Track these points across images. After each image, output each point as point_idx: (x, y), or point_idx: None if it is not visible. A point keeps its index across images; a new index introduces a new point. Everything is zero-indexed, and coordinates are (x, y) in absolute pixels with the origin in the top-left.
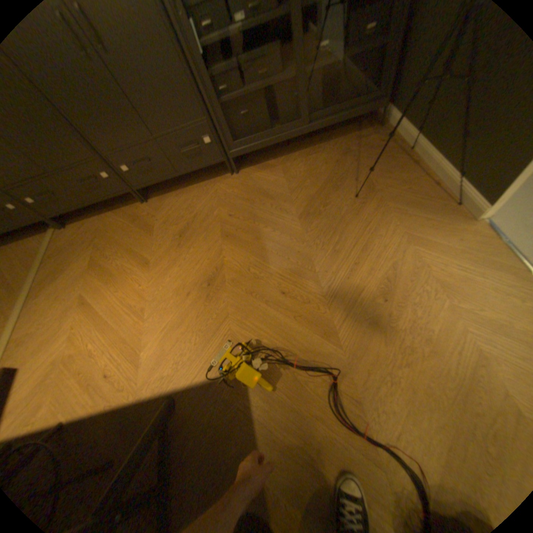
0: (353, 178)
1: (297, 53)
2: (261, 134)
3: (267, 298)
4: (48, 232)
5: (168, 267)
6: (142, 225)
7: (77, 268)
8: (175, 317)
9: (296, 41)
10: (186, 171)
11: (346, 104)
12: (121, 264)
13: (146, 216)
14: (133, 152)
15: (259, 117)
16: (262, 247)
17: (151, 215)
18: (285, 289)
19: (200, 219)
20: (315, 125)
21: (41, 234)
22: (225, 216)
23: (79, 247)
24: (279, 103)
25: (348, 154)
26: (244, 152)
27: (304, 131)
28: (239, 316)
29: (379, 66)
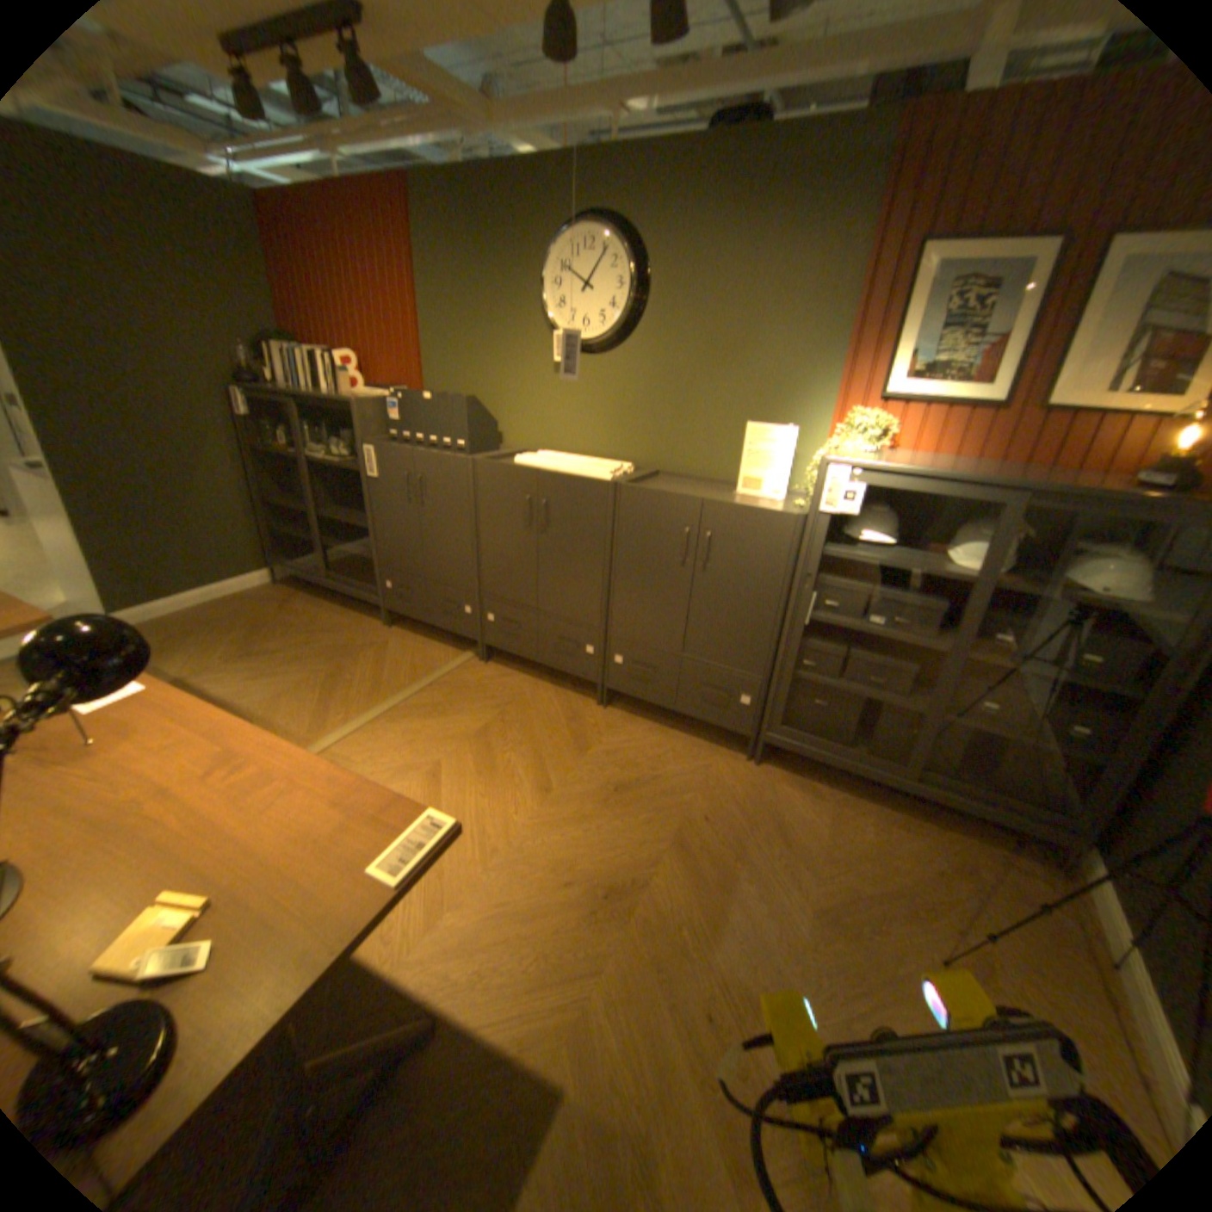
0: (957, 927)
1: (940, 694)
2: (830, 745)
3: (678, 1005)
4: (466, 652)
5: (569, 819)
6: (577, 734)
7: (463, 723)
8: (526, 903)
9: (944, 683)
10: (689, 712)
11: (1001, 798)
12: (514, 763)
13: (591, 725)
14: (645, 652)
15: (841, 722)
16: (725, 910)
17: (599, 729)
18: (717, 1018)
19: (659, 787)
20: (929, 792)
21: (457, 648)
22: (698, 812)
23: (484, 698)
24: (882, 726)
25: (971, 880)
26: (788, 747)
27: (905, 788)
28: (616, 993)
29: (1087, 786)
